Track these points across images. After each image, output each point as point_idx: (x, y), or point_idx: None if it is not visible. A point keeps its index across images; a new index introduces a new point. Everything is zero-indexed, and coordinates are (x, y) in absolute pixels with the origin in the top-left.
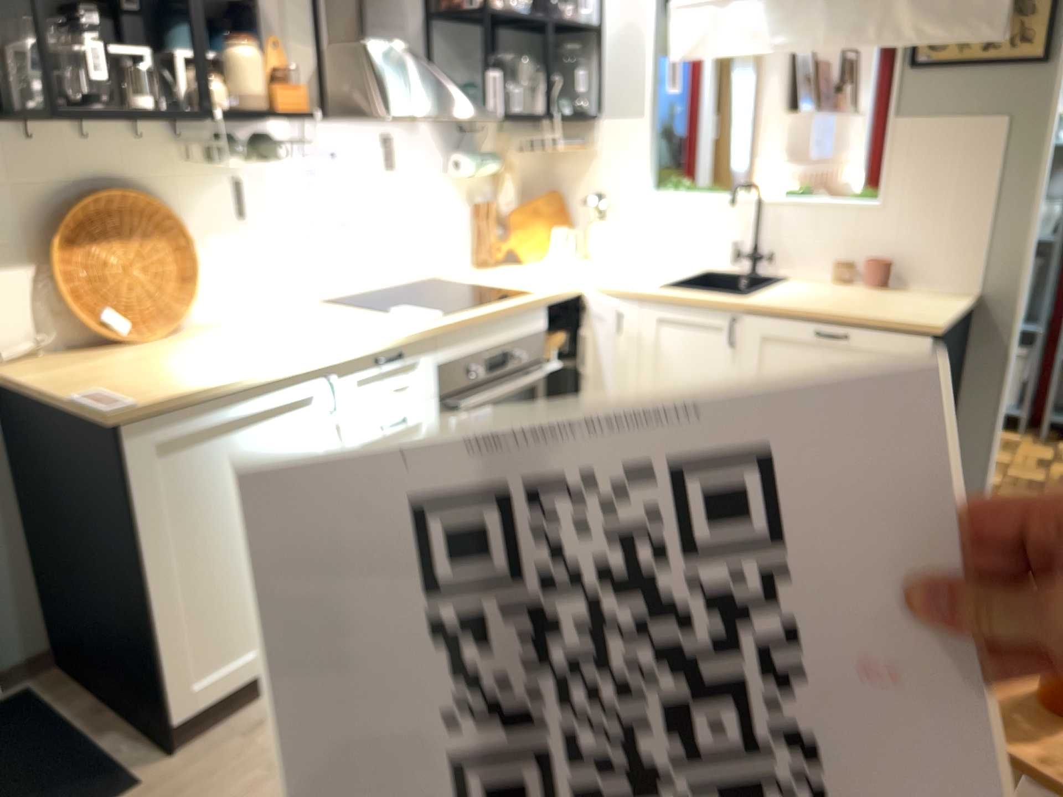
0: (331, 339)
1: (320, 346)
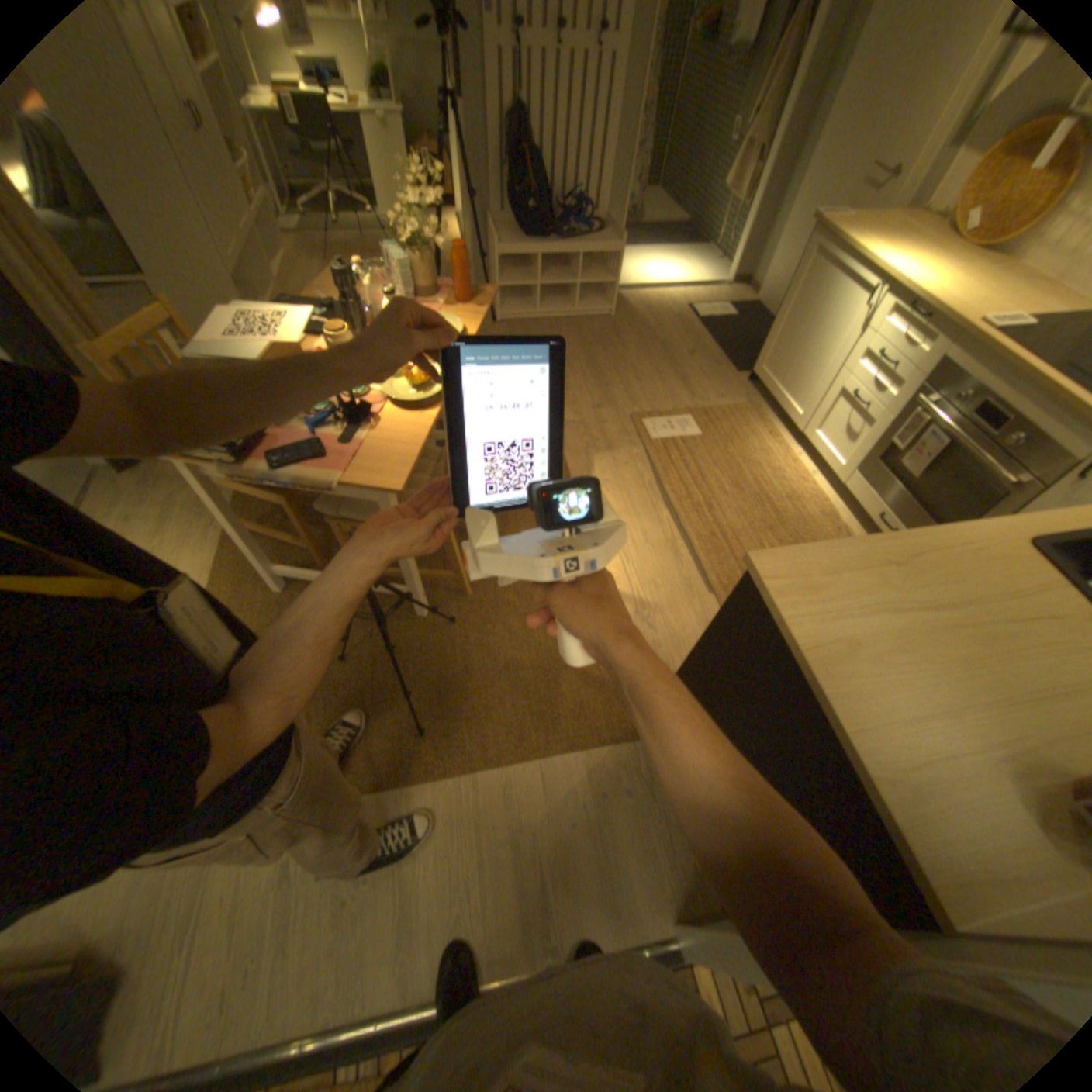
0: (934, 279)
1: (918, 272)
